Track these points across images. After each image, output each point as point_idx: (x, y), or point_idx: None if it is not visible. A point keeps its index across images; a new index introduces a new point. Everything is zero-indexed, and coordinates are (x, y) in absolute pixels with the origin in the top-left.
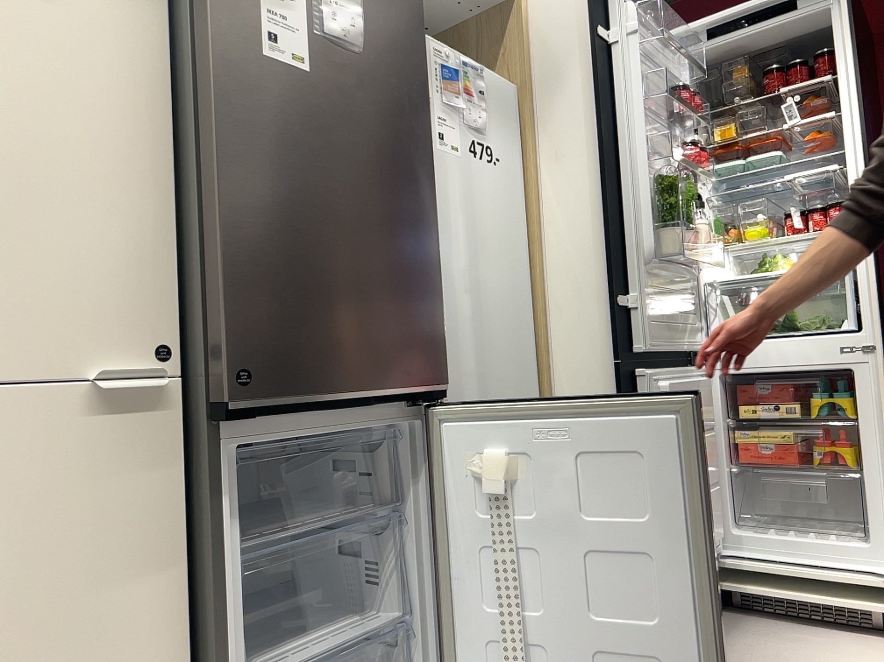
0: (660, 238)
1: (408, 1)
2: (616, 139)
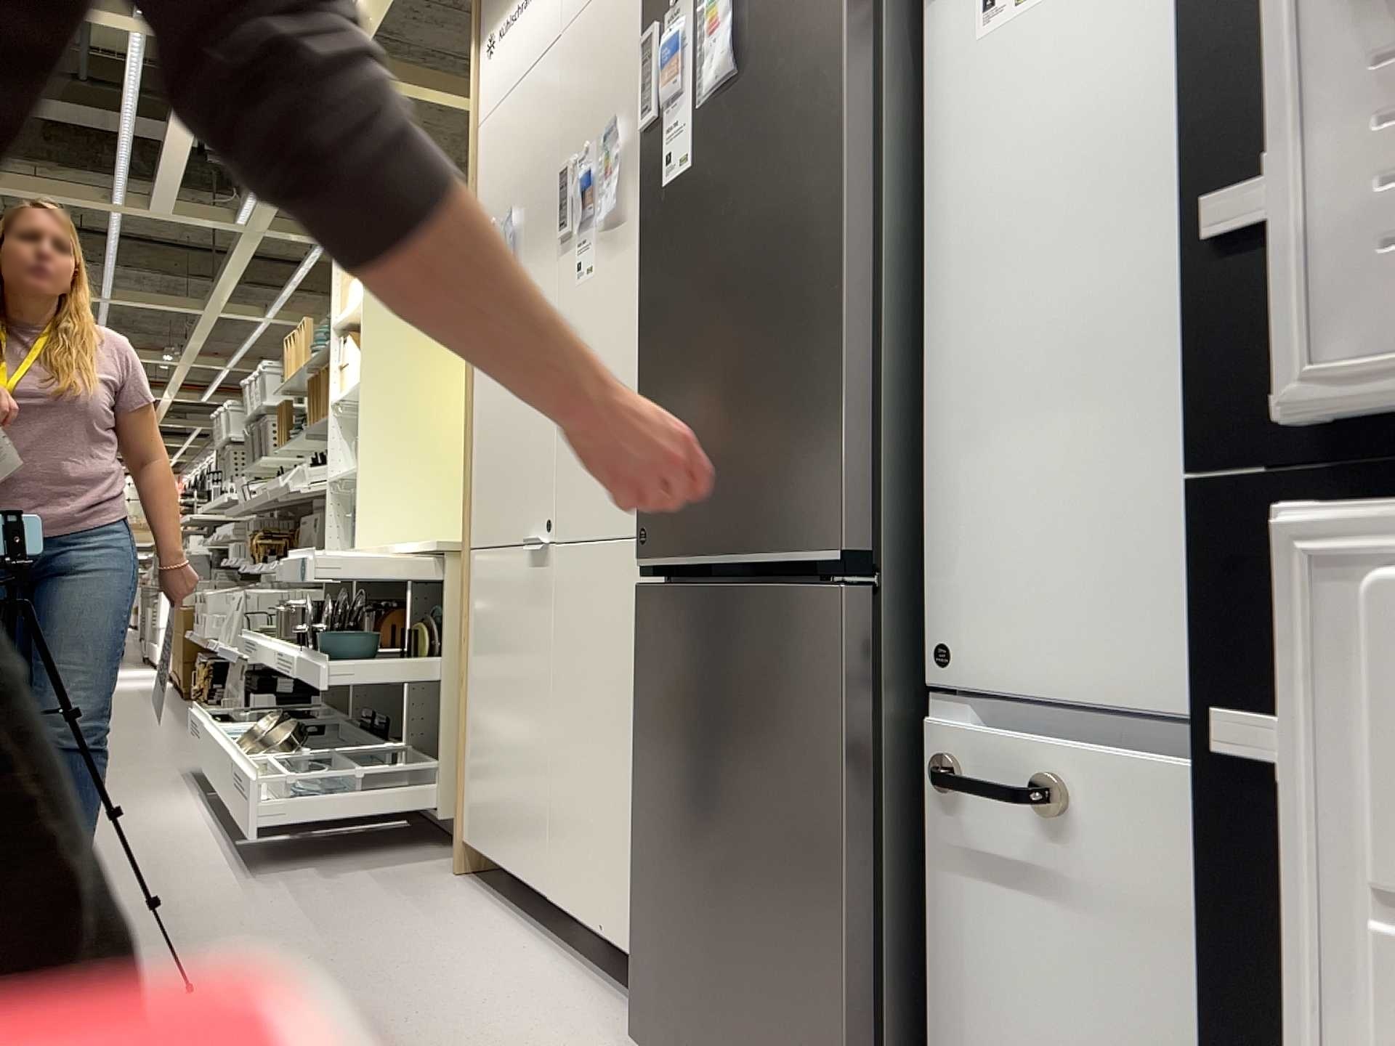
0: None
1: None
2: None
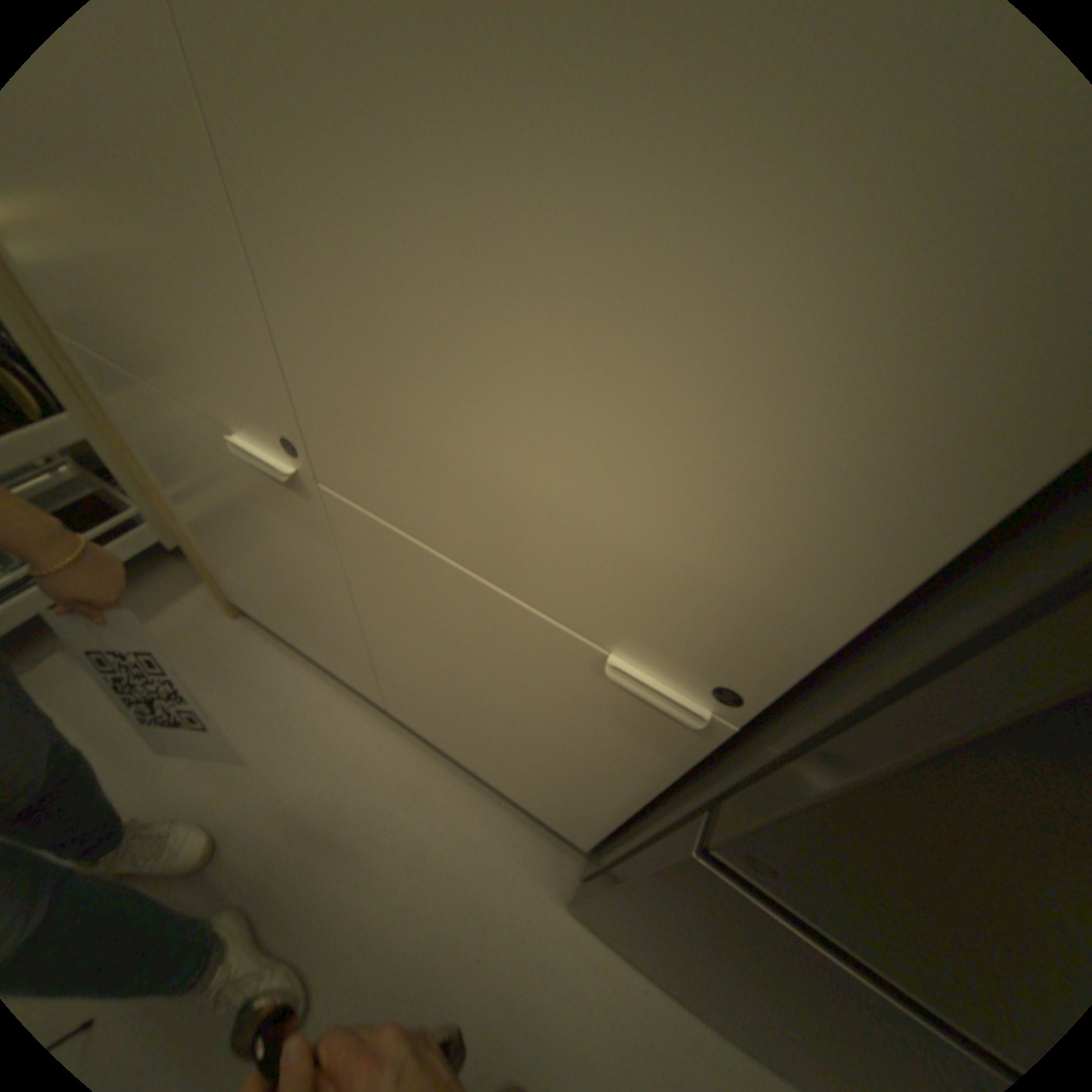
0: None
1: None
2: None
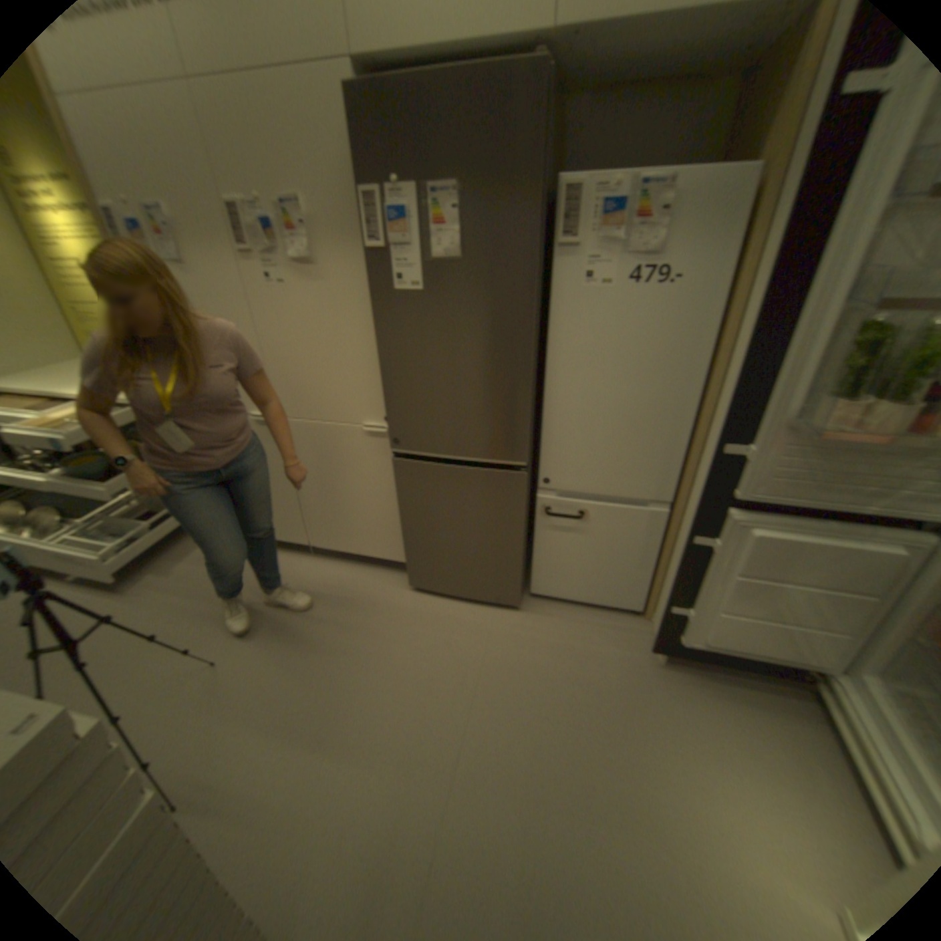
0: (824, 400)
1: (520, 182)
2: (814, 265)
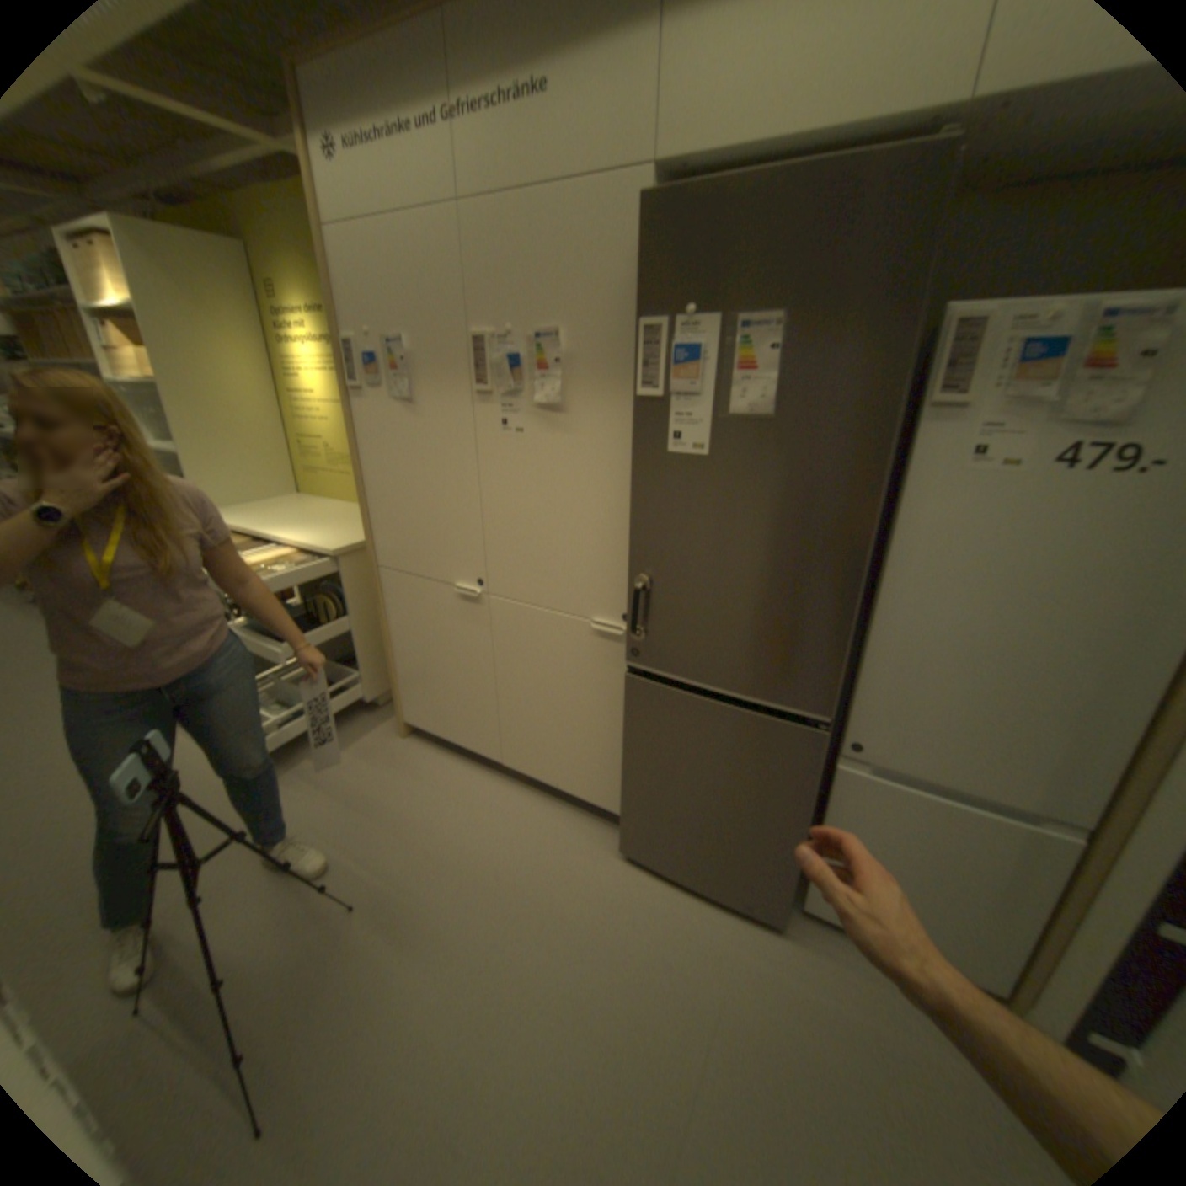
0: None
1: (887, 314)
2: None
